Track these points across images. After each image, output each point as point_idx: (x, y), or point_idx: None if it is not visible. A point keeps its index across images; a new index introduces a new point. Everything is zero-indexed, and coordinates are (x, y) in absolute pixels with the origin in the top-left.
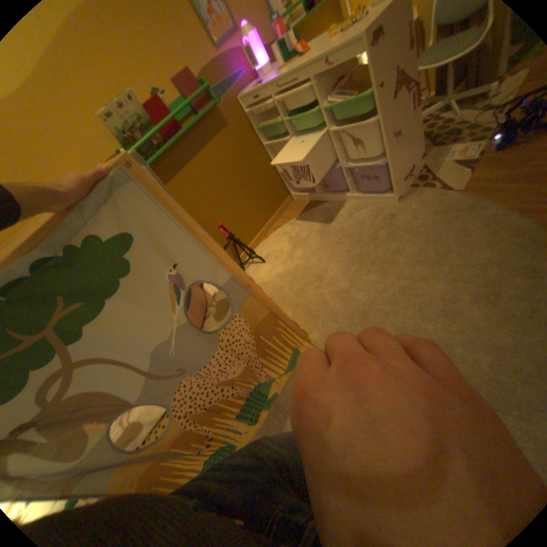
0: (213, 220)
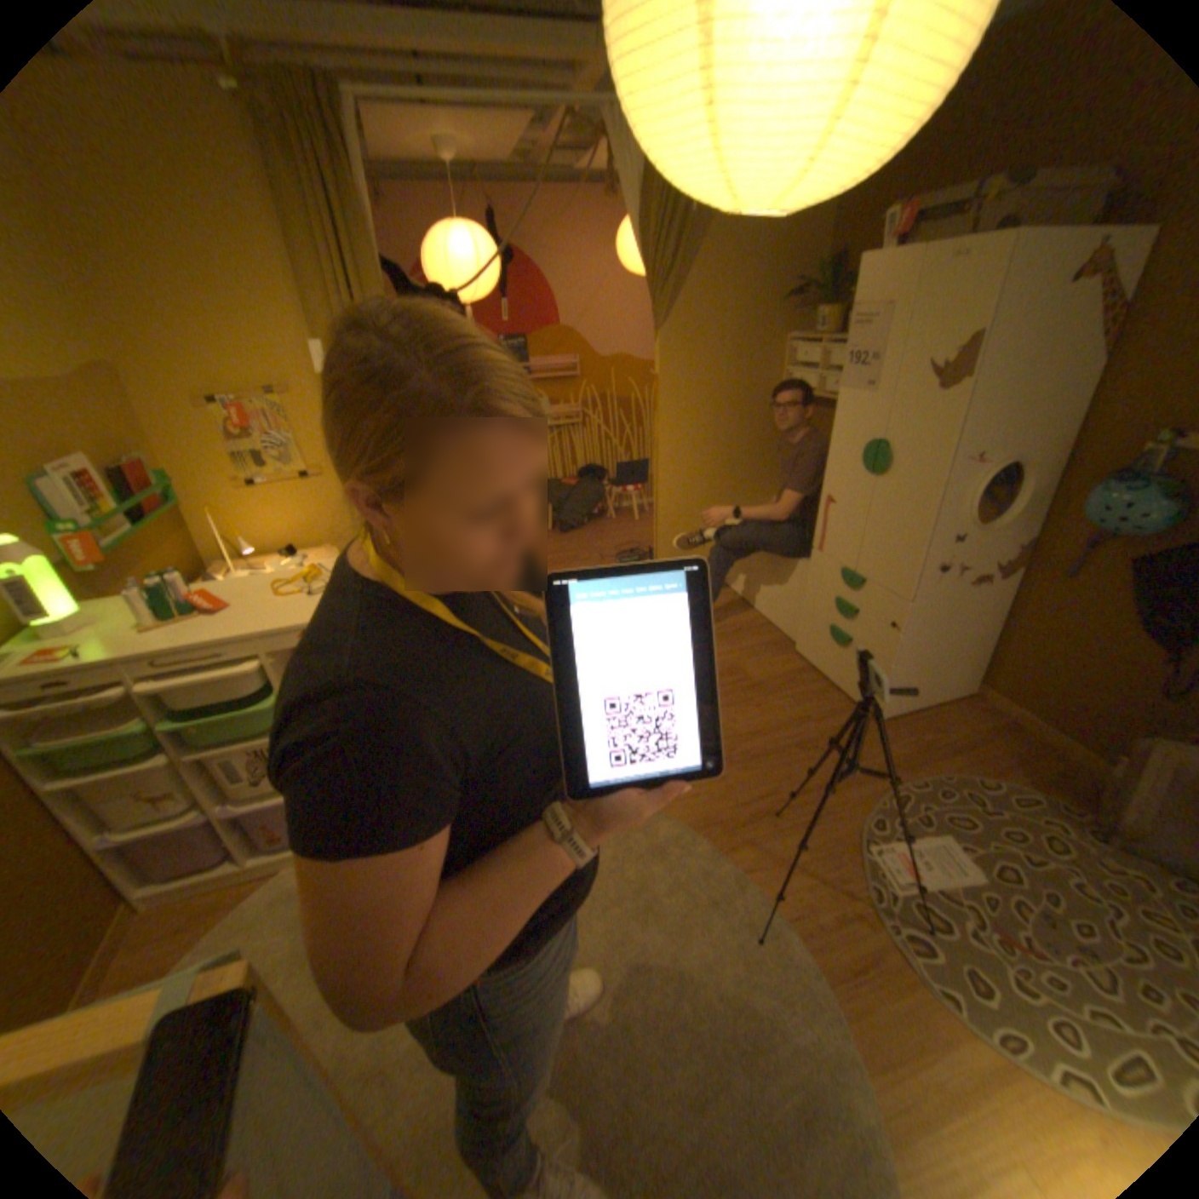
0: None
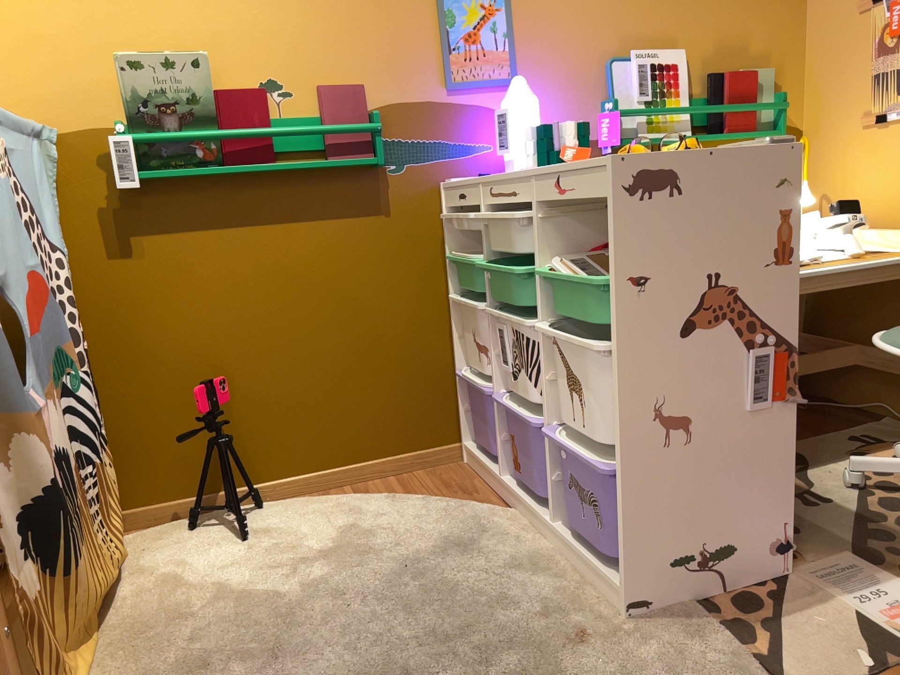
0: (219, 363)
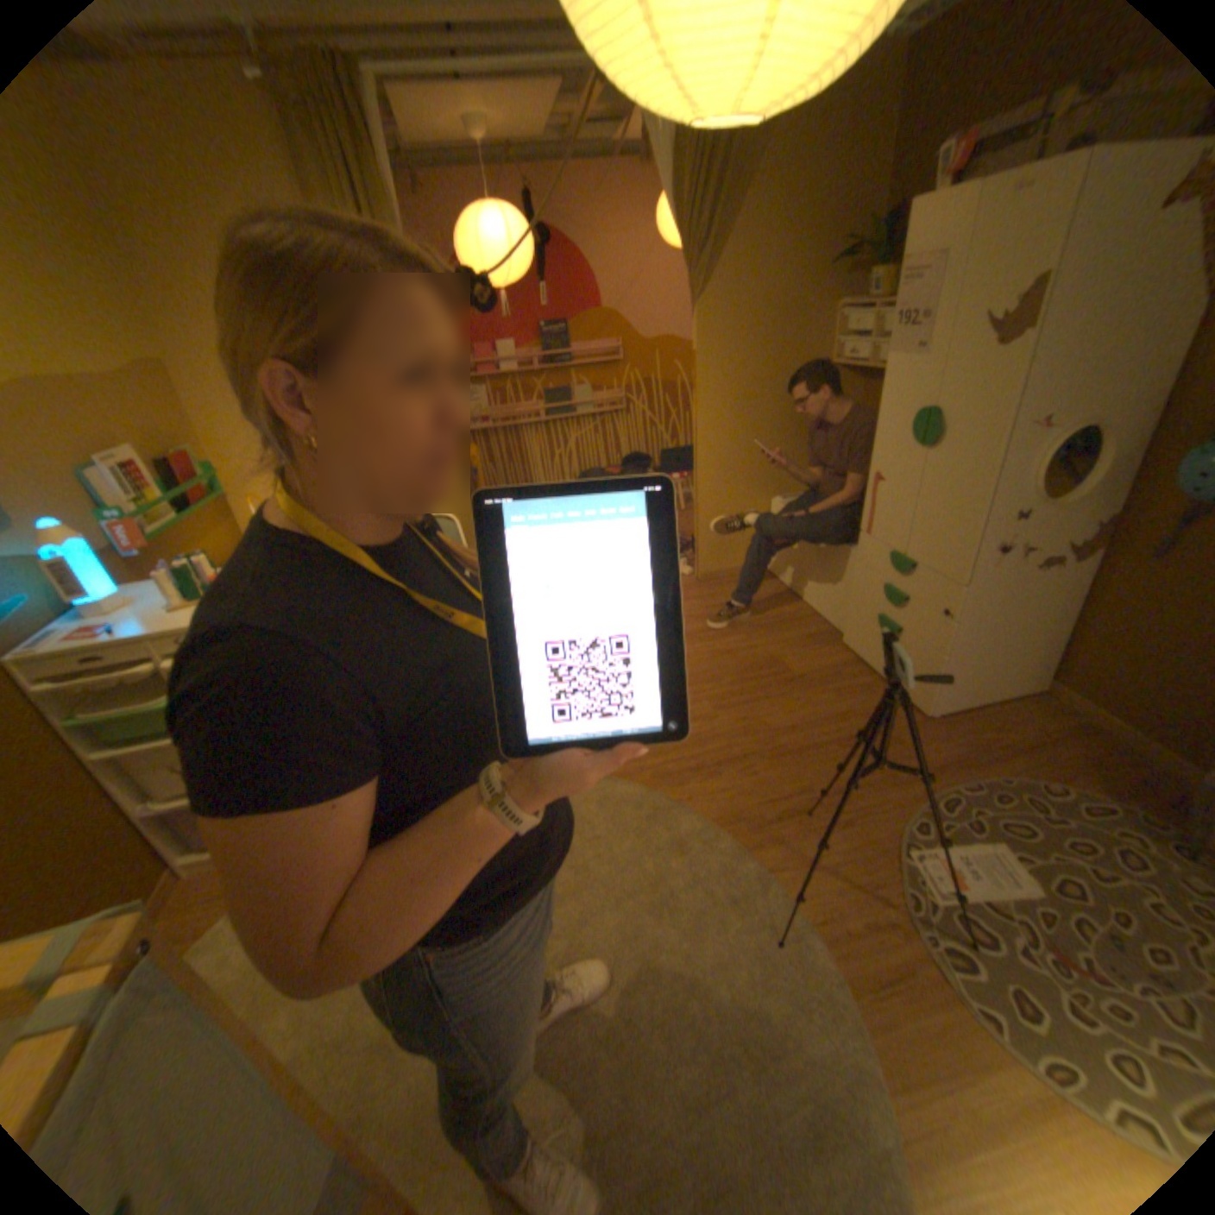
0: None
